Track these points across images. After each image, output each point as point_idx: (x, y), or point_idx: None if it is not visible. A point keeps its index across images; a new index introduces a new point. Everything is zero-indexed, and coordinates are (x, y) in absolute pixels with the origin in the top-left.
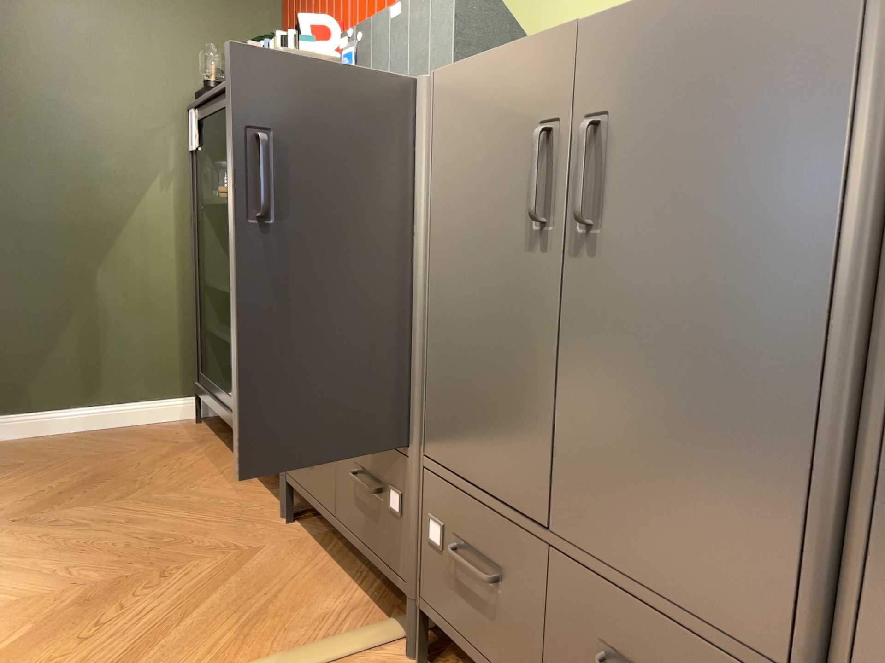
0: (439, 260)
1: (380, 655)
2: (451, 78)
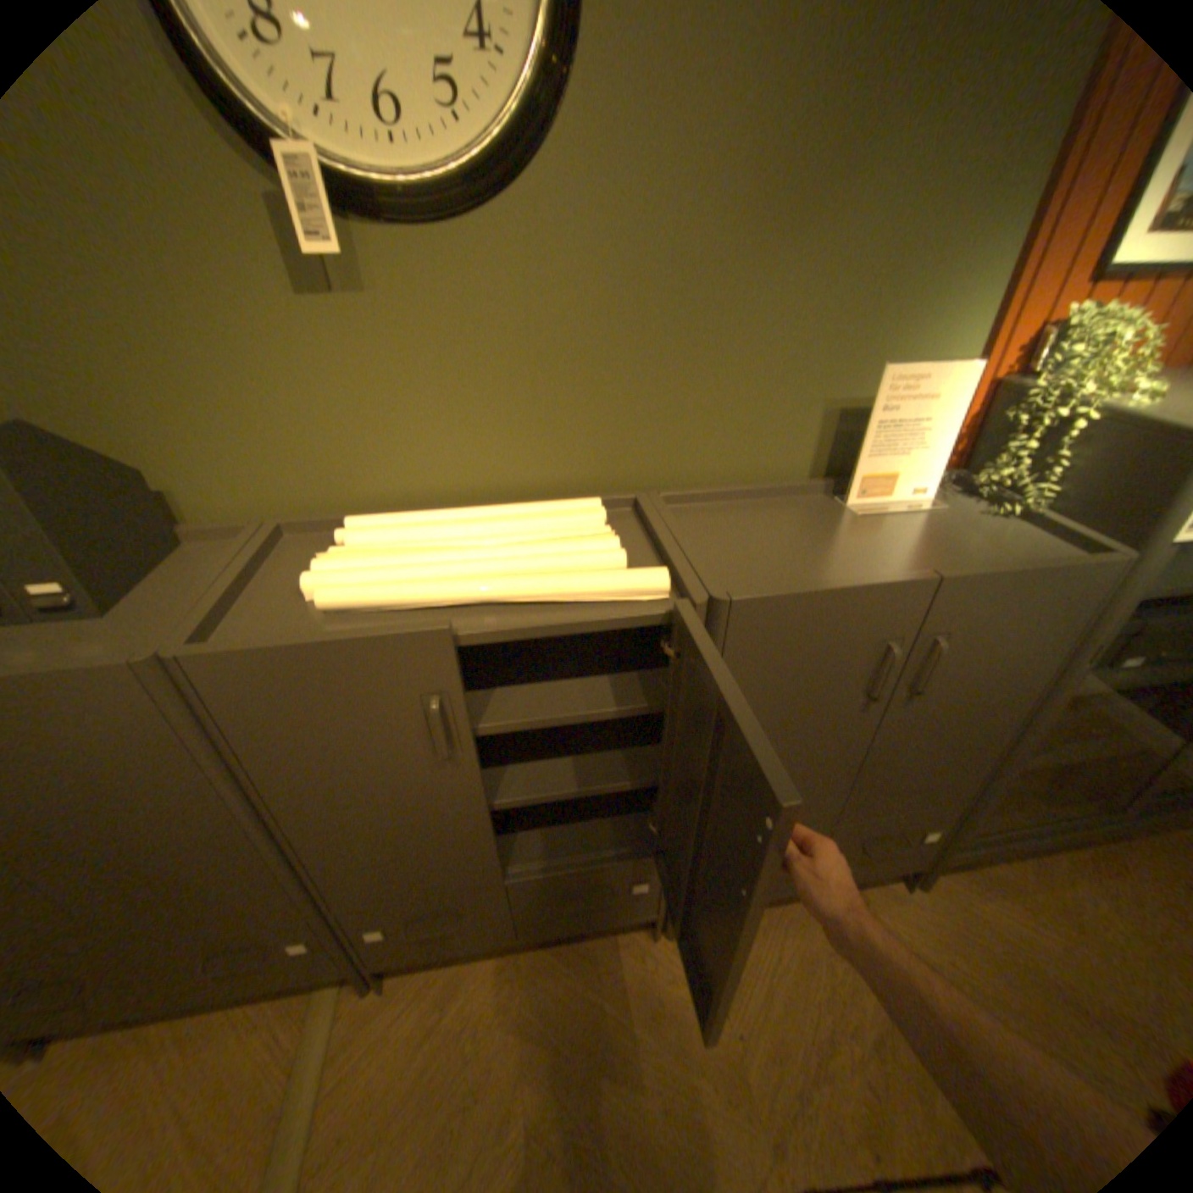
0: (264, 788)
1: (344, 1019)
2: (229, 660)
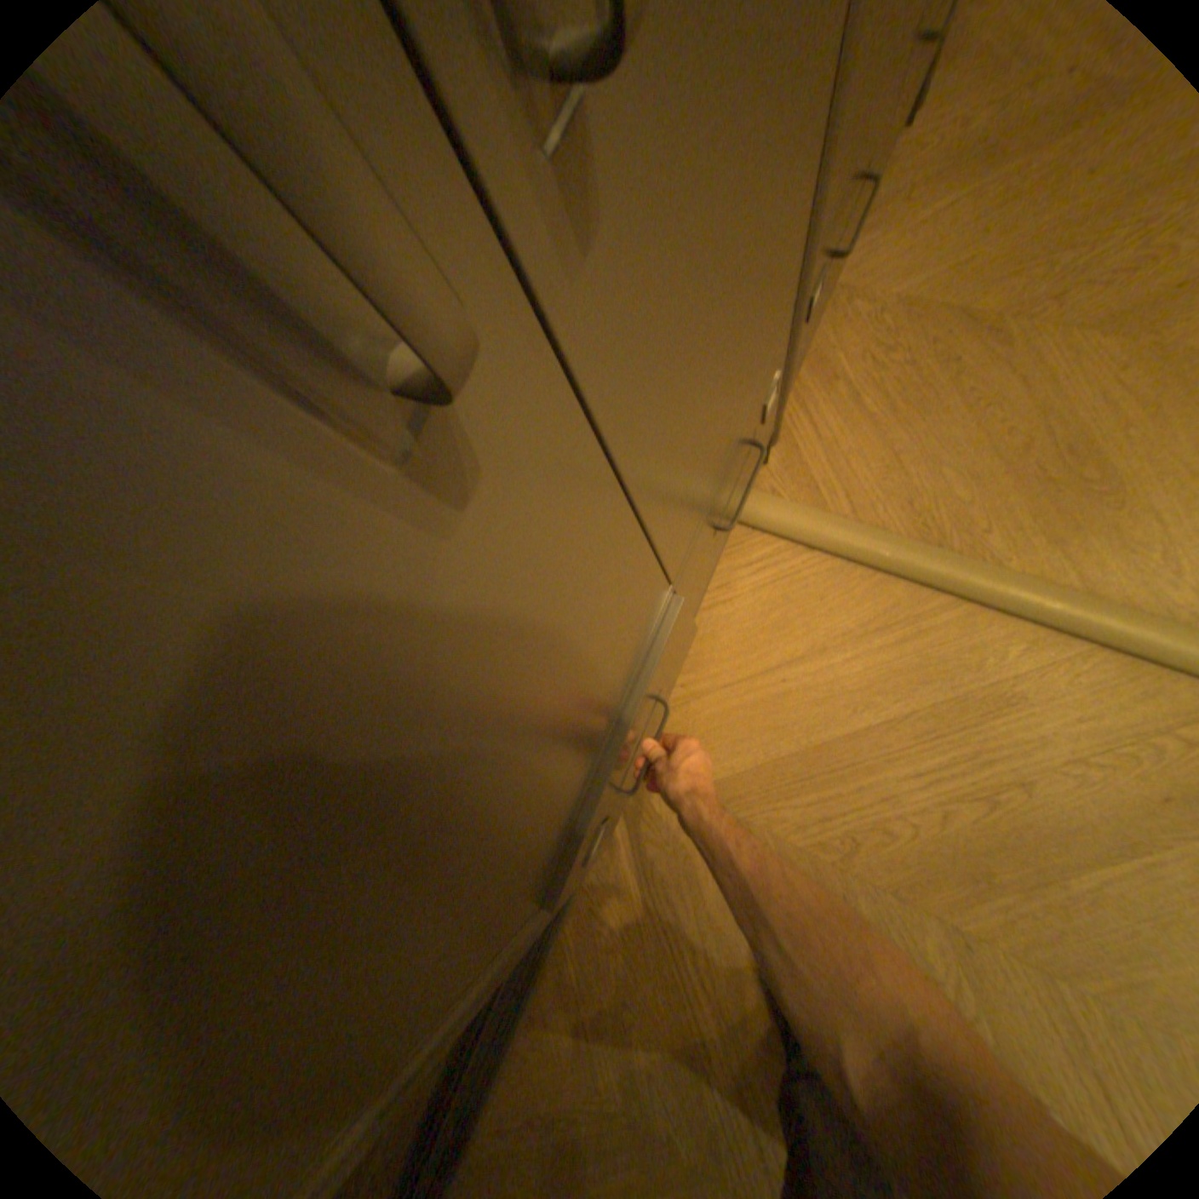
0: None
1: (780, 486)
2: None
